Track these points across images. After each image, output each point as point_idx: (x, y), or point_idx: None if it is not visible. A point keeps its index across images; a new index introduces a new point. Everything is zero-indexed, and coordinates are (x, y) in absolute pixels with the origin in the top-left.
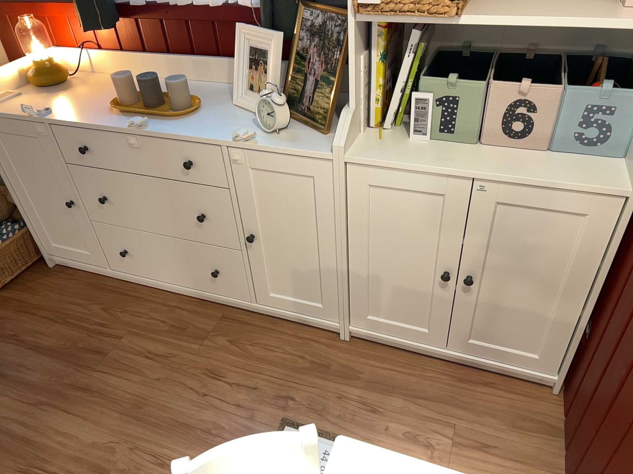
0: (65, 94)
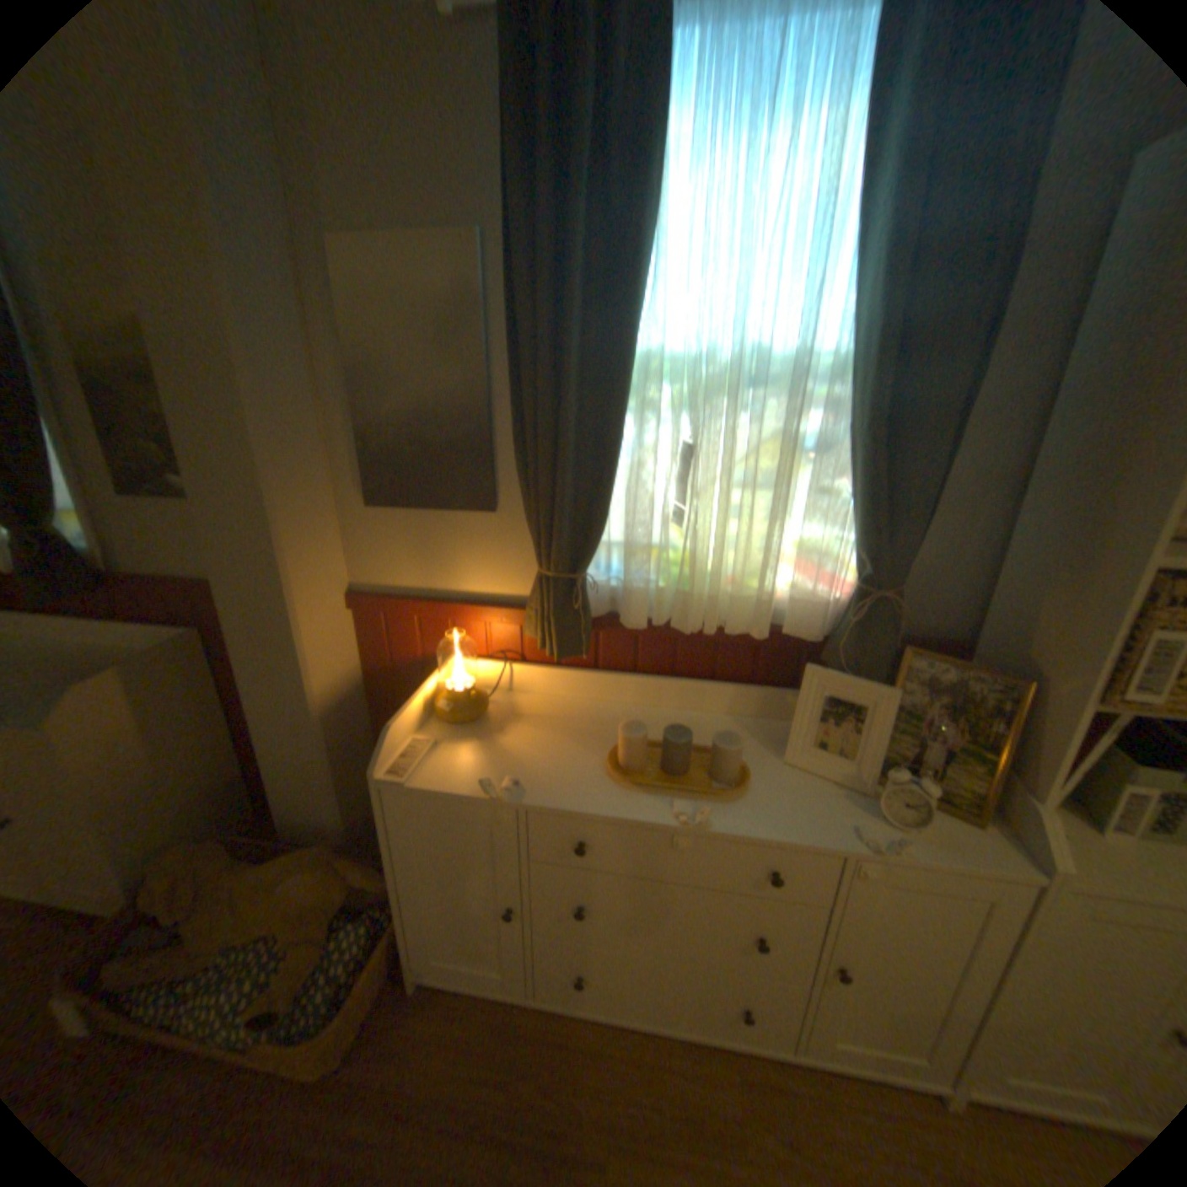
0: (504, 740)
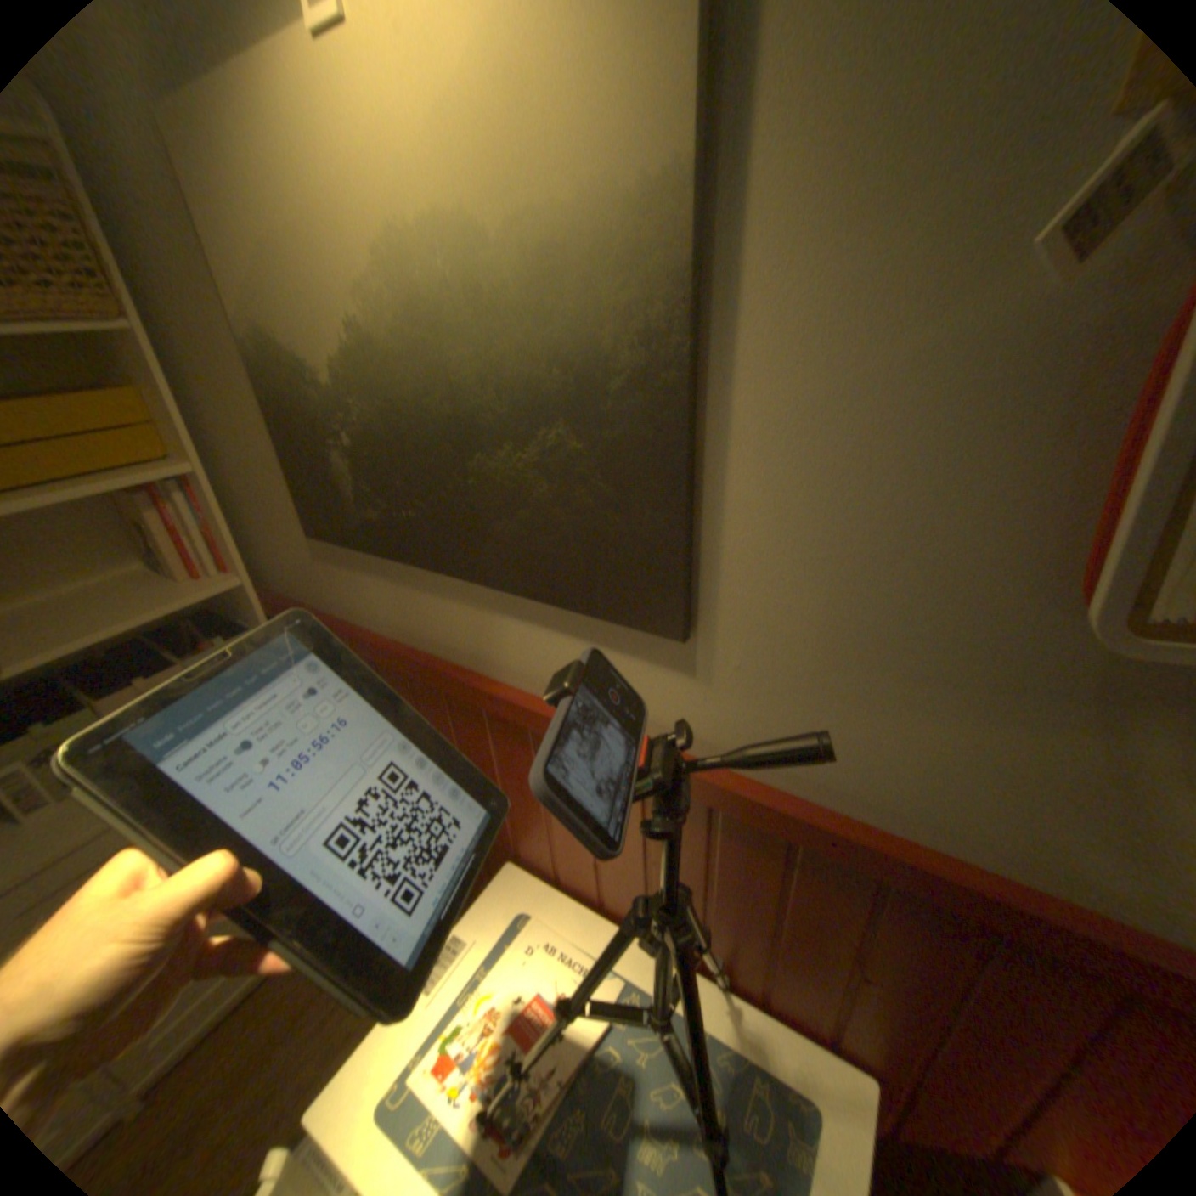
0: None
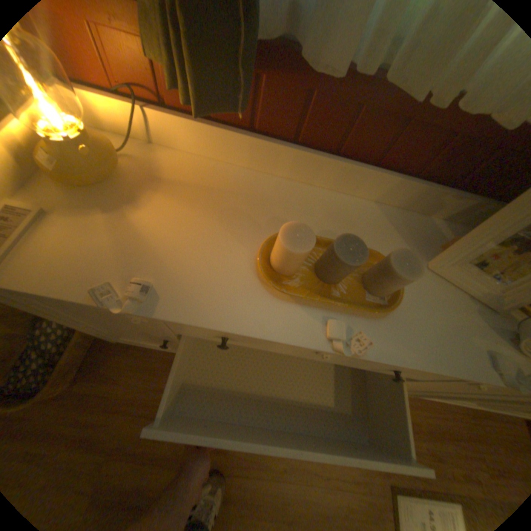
0: (138, 215)
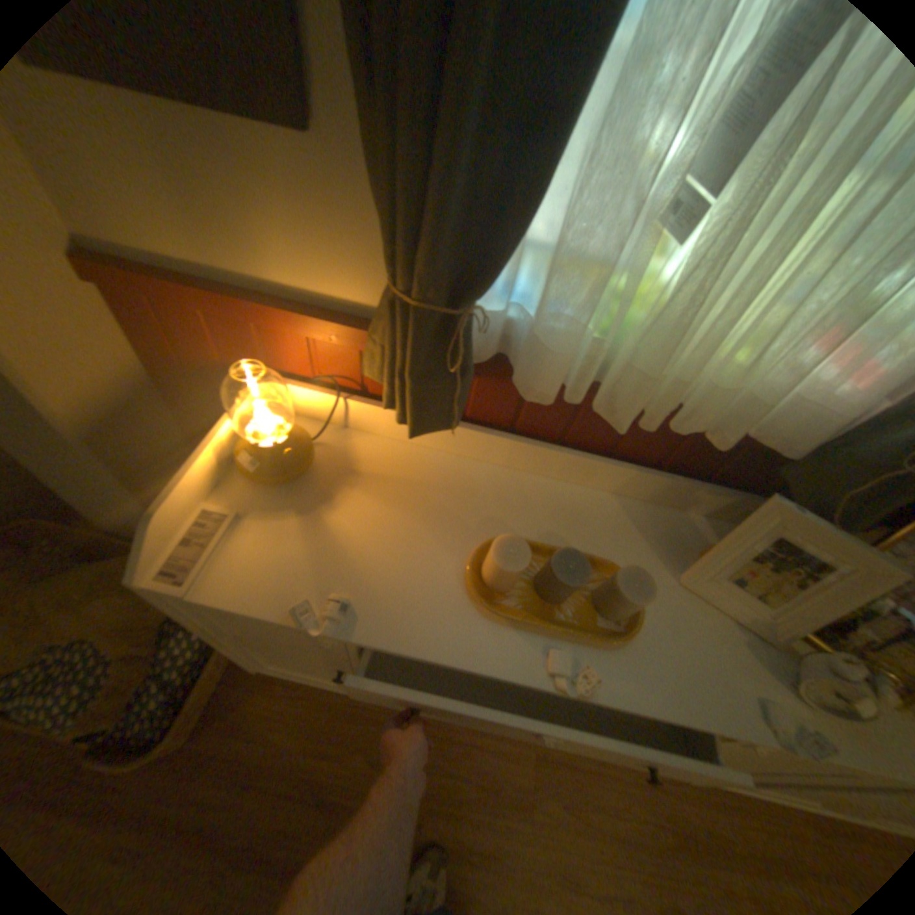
0: (335, 517)
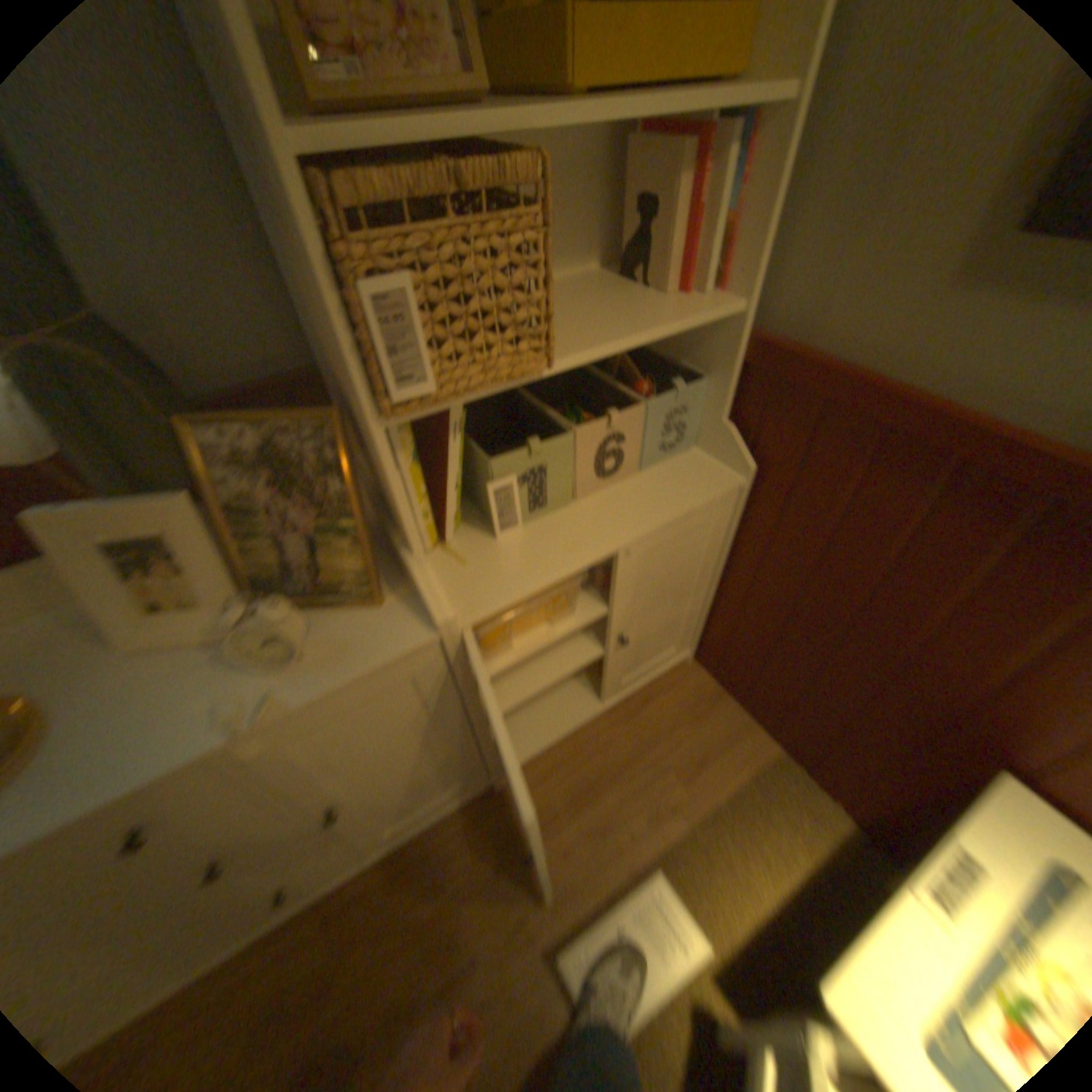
0: None
